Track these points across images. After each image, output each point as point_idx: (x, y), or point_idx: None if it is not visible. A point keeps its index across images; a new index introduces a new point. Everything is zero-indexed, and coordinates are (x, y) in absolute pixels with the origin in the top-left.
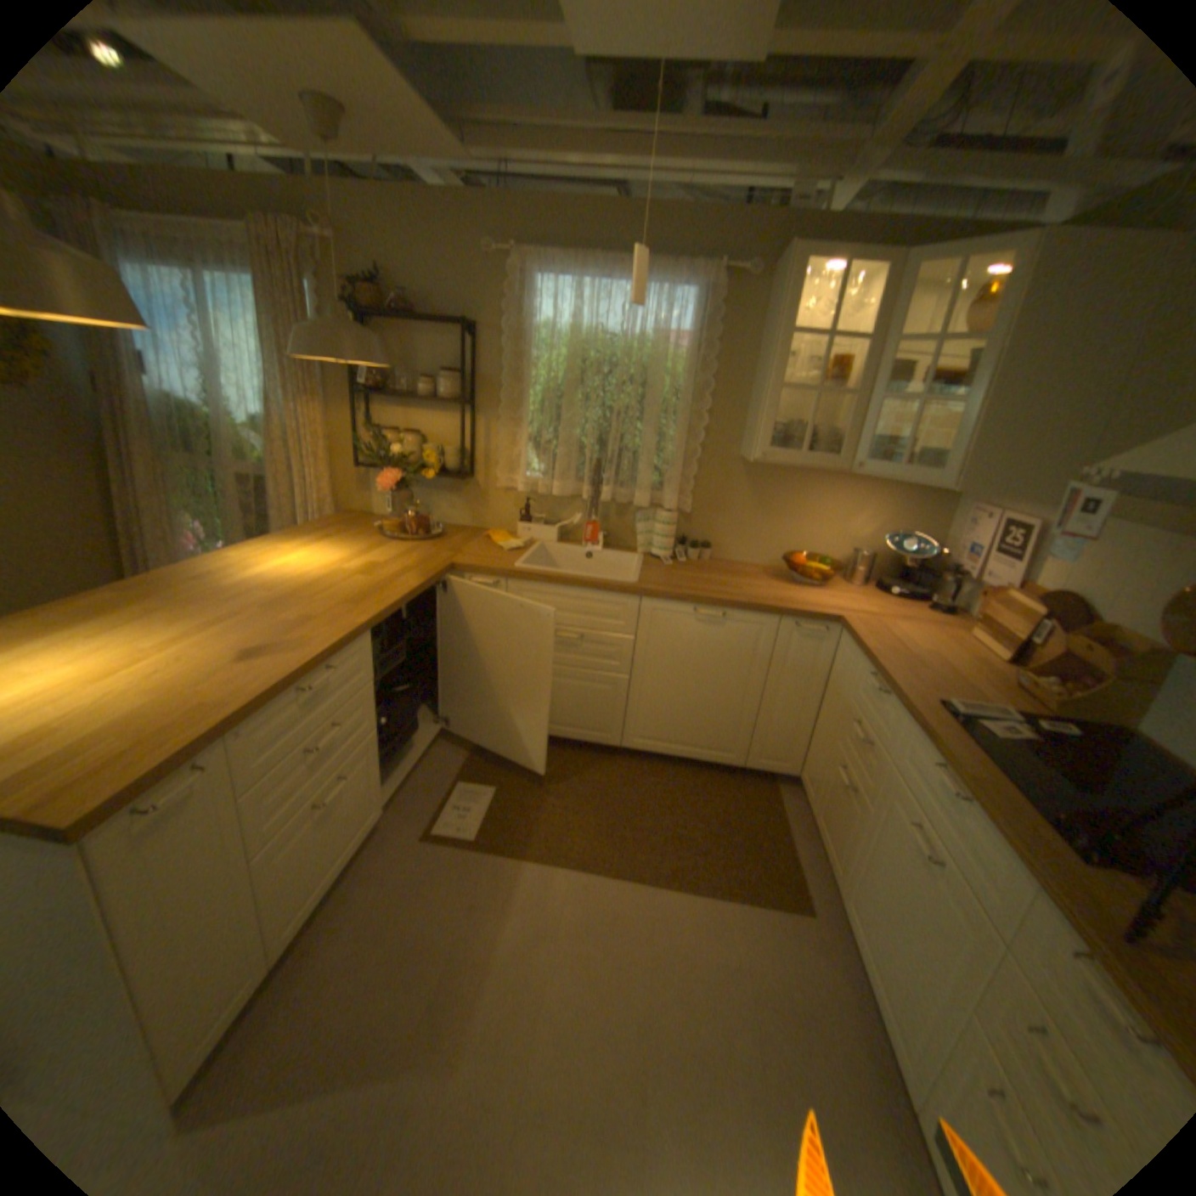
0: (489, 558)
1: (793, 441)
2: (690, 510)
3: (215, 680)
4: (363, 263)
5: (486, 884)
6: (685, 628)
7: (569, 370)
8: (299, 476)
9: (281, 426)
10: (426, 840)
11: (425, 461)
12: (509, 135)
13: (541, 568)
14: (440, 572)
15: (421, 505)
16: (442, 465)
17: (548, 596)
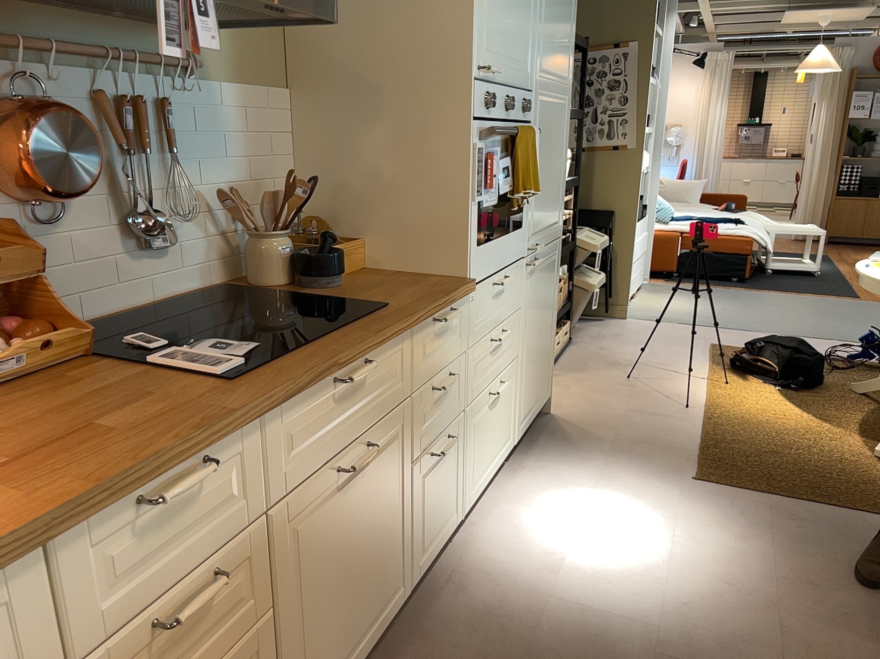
0: None
1: None
2: None
3: None
4: None
5: None
6: None
7: None
8: None
9: None
10: None
11: None
12: None
13: None
14: None
15: None
16: None
17: None
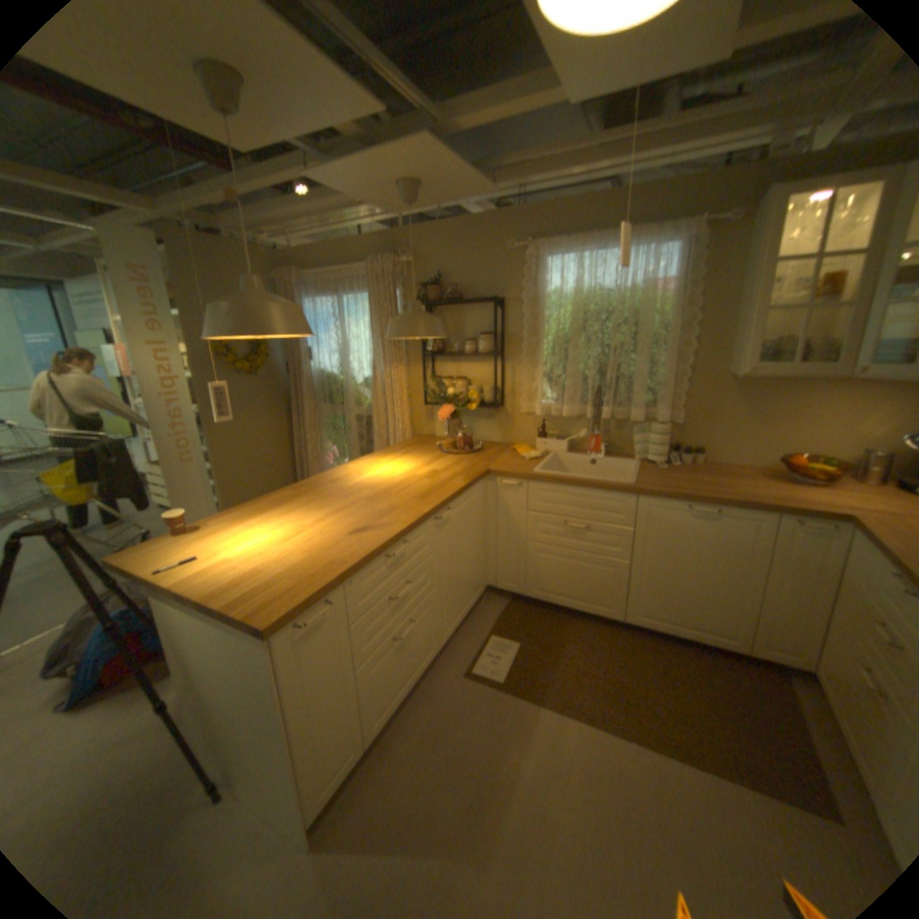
0: (514, 466)
1: (784, 354)
2: (683, 421)
3: (339, 547)
4: (431, 273)
5: (512, 721)
6: (681, 522)
7: (573, 321)
8: (390, 414)
9: (381, 383)
10: (468, 677)
11: (469, 398)
12: (525, 168)
13: (553, 472)
14: (478, 476)
15: (466, 429)
16: (480, 400)
17: (559, 494)
